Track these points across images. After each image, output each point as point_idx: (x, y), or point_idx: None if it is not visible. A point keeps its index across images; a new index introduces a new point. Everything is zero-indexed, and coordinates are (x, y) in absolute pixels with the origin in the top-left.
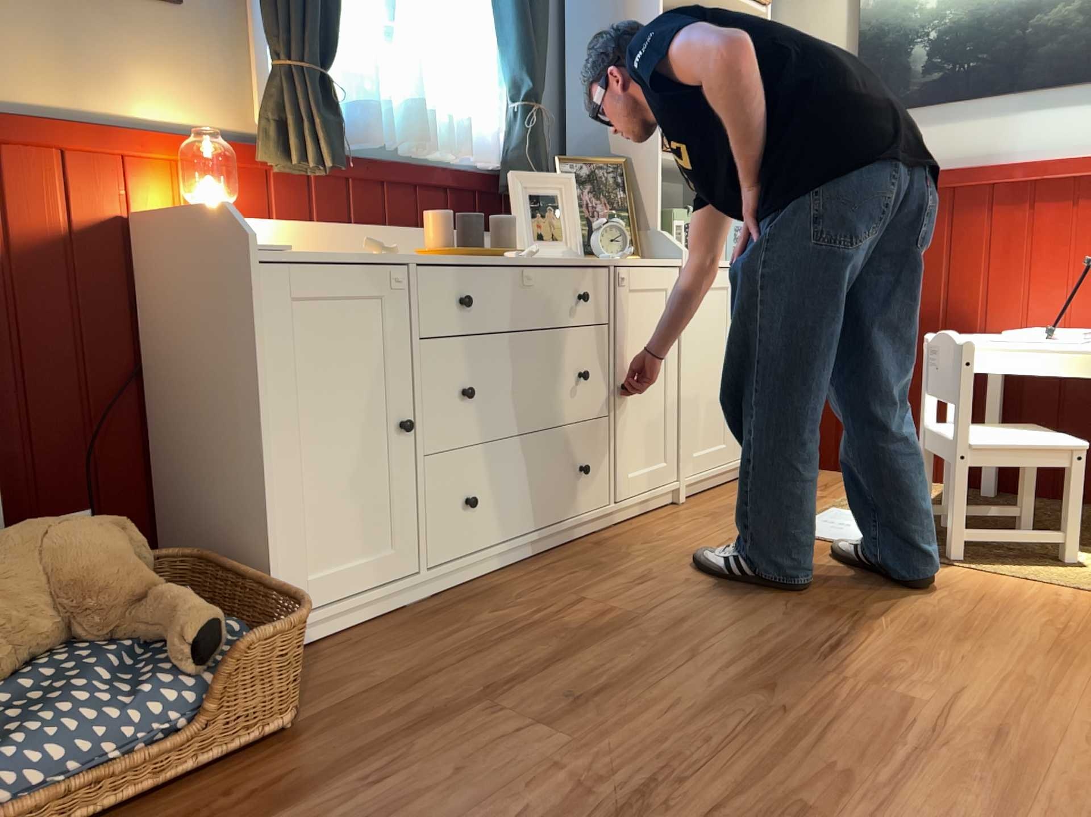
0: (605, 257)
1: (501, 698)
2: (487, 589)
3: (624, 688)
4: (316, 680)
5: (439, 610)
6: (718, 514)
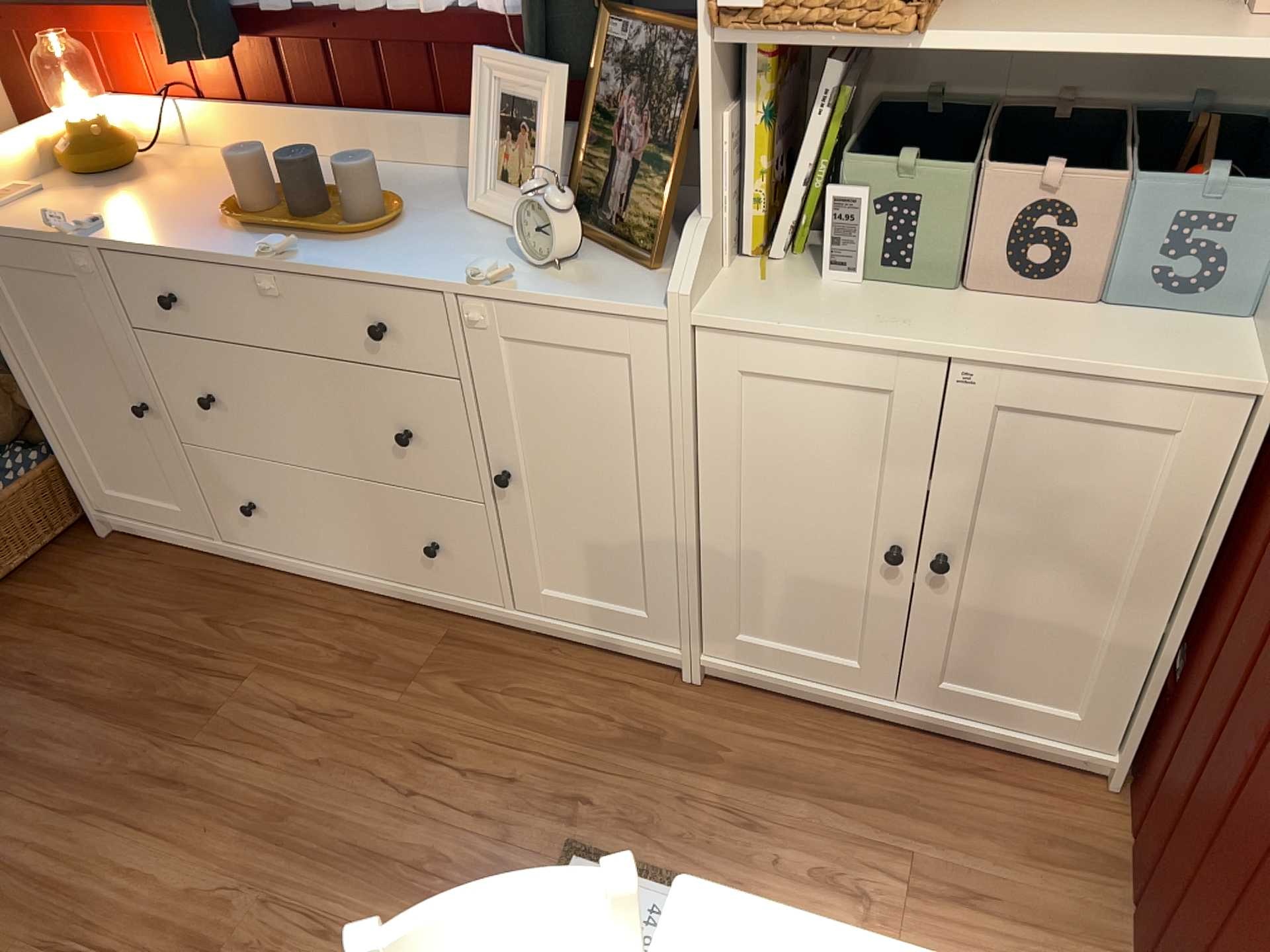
0: (469, 269)
1: (12, 688)
2: (278, 594)
3: (10, 771)
4: (70, 570)
5: (218, 582)
6: (649, 744)
